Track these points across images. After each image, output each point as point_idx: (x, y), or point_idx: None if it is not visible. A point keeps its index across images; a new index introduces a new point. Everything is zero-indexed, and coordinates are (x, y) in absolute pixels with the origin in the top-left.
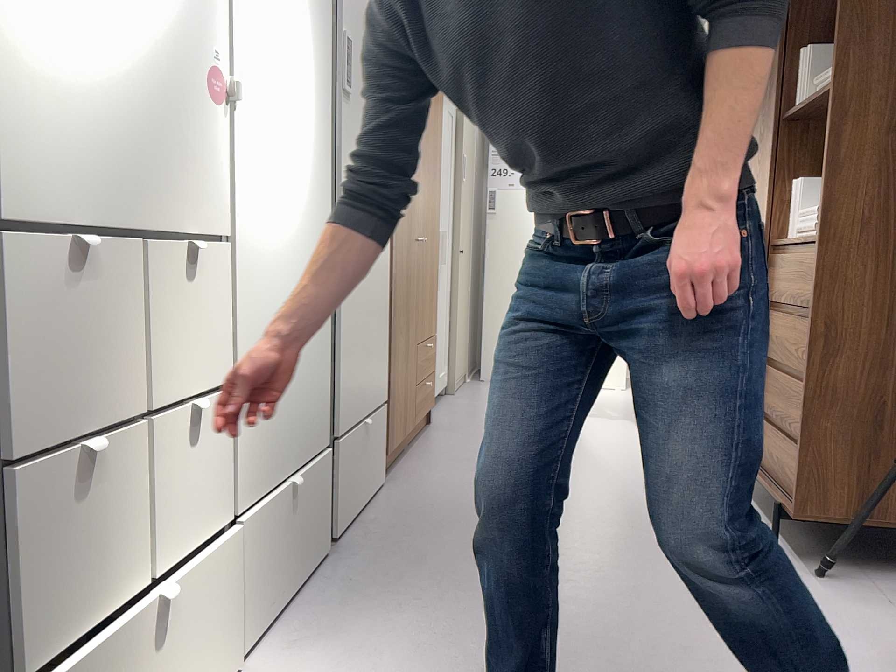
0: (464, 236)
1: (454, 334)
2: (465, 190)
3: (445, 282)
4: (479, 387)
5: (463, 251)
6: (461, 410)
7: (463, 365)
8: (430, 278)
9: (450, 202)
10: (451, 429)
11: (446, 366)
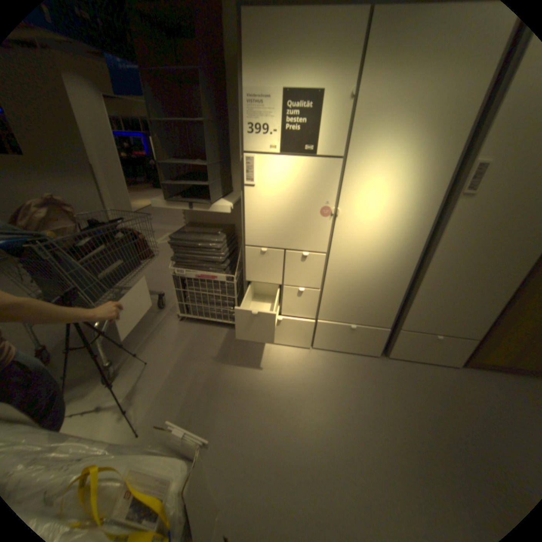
0: None
1: None
2: None
3: None
4: None
5: None
6: None
7: None
8: None
9: None
10: None
11: None
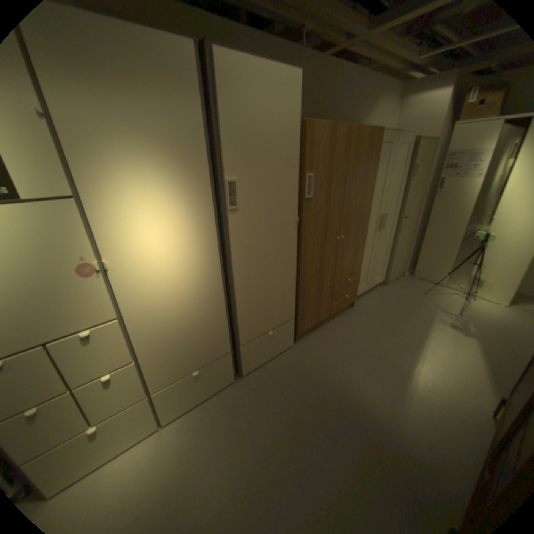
0: (412, 208)
1: (393, 259)
2: (417, 183)
3: (388, 235)
4: (408, 281)
5: (410, 216)
6: (380, 299)
7: (401, 270)
8: (354, 249)
9: (399, 194)
10: (361, 313)
11: (384, 273)
